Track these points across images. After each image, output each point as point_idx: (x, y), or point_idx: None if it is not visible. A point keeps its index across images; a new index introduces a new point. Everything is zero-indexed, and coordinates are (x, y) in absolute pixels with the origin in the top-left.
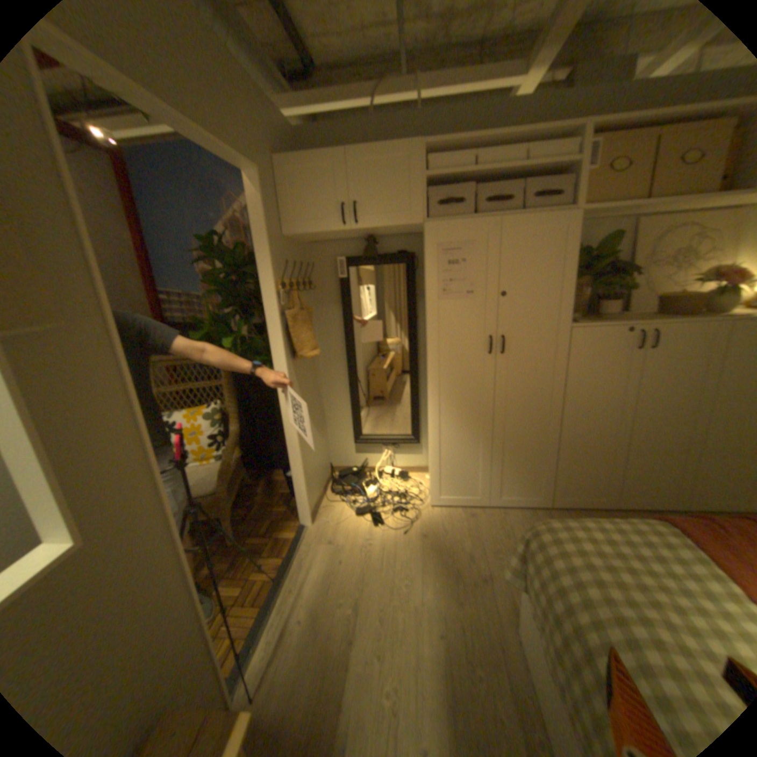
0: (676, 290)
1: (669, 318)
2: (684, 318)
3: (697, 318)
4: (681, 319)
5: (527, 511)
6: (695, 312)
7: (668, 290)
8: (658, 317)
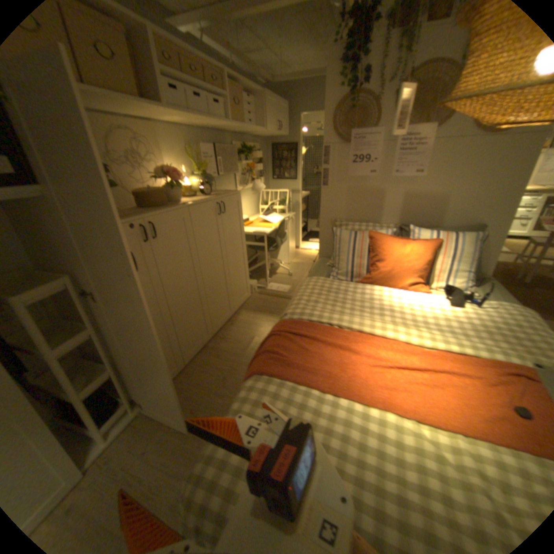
0: (141, 185)
1: (152, 209)
2: (162, 207)
3: (170, 207)
4: (161, 209)
5: (125, 433)
6: (165, 202)
7: (135, 186)
8: (144, 210)
